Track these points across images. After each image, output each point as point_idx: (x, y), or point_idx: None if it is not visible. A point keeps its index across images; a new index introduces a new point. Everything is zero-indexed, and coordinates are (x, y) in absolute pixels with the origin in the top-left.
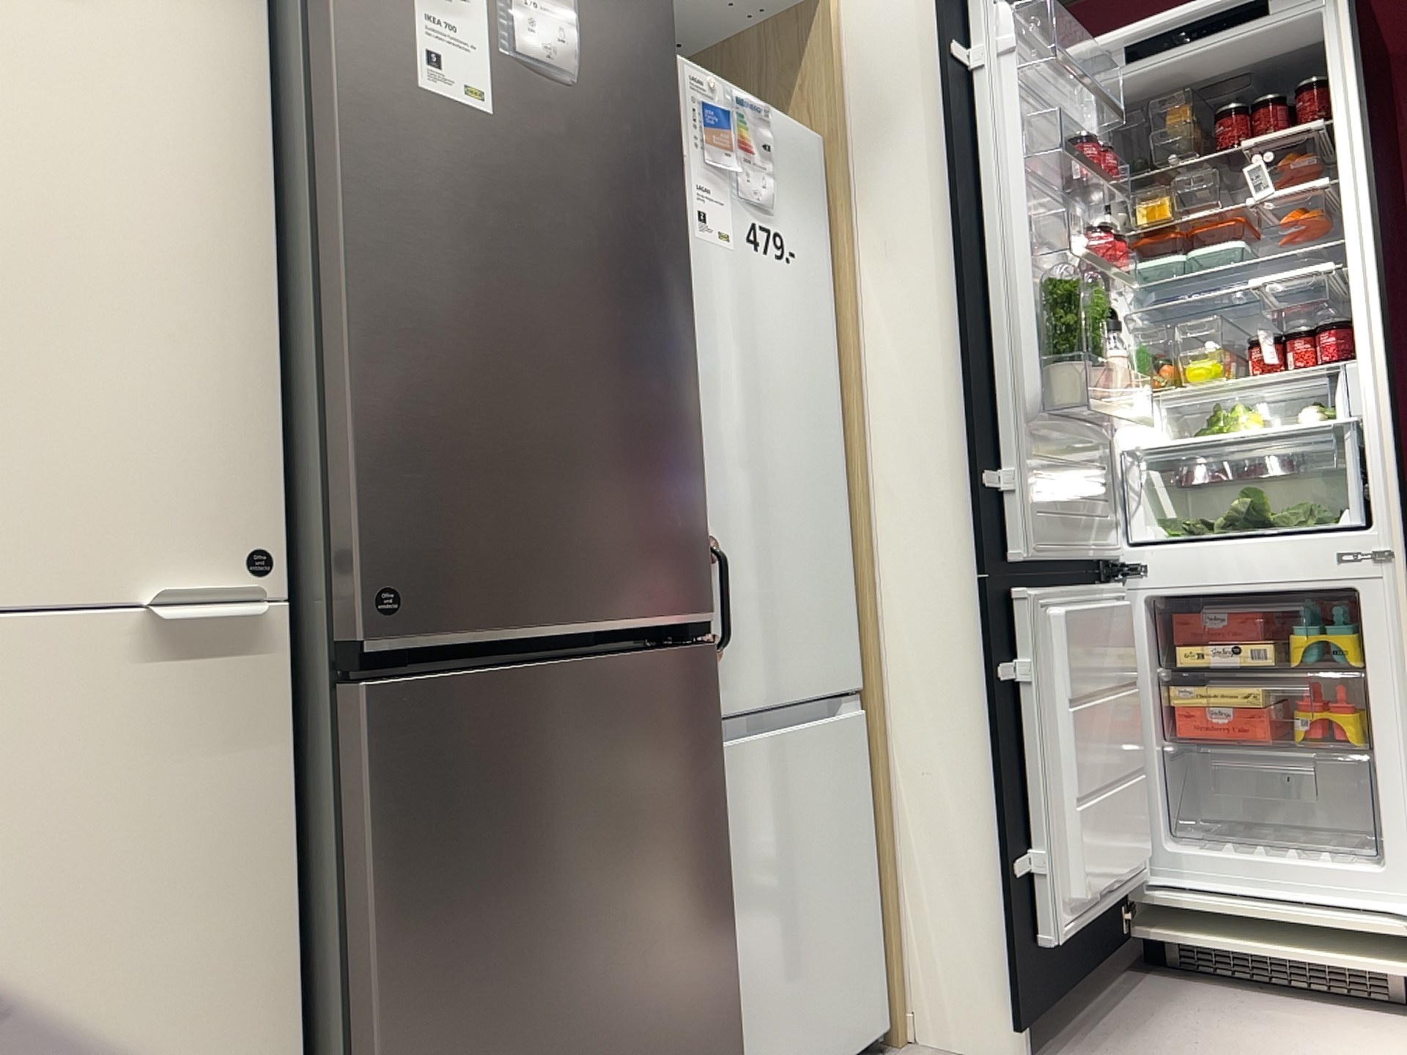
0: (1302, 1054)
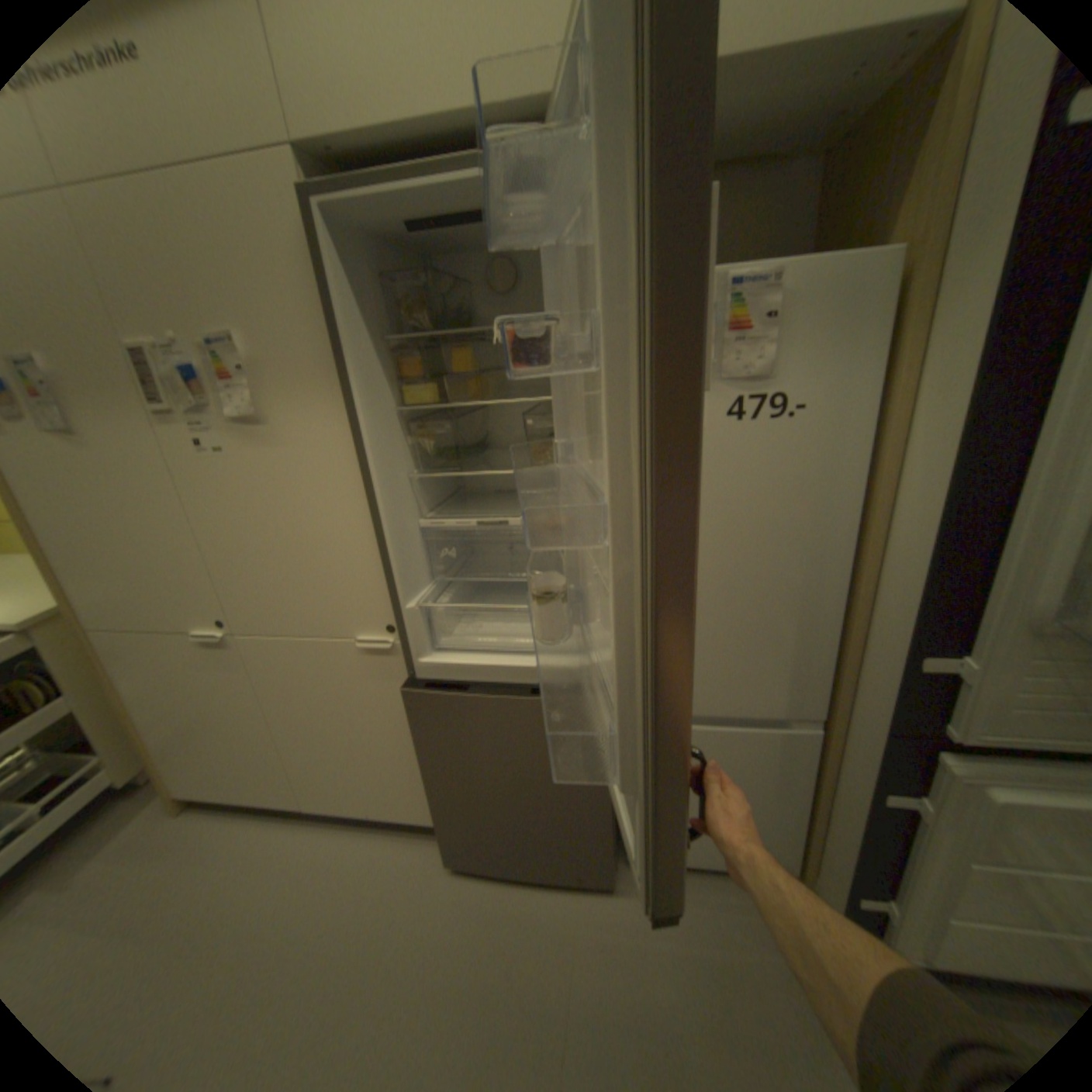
0: None
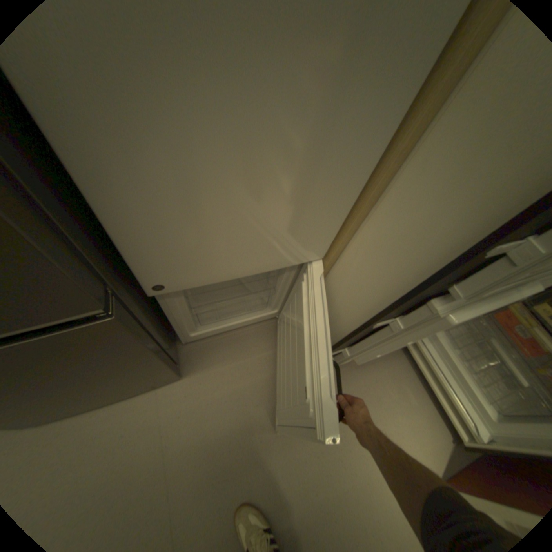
0: (391, 421)
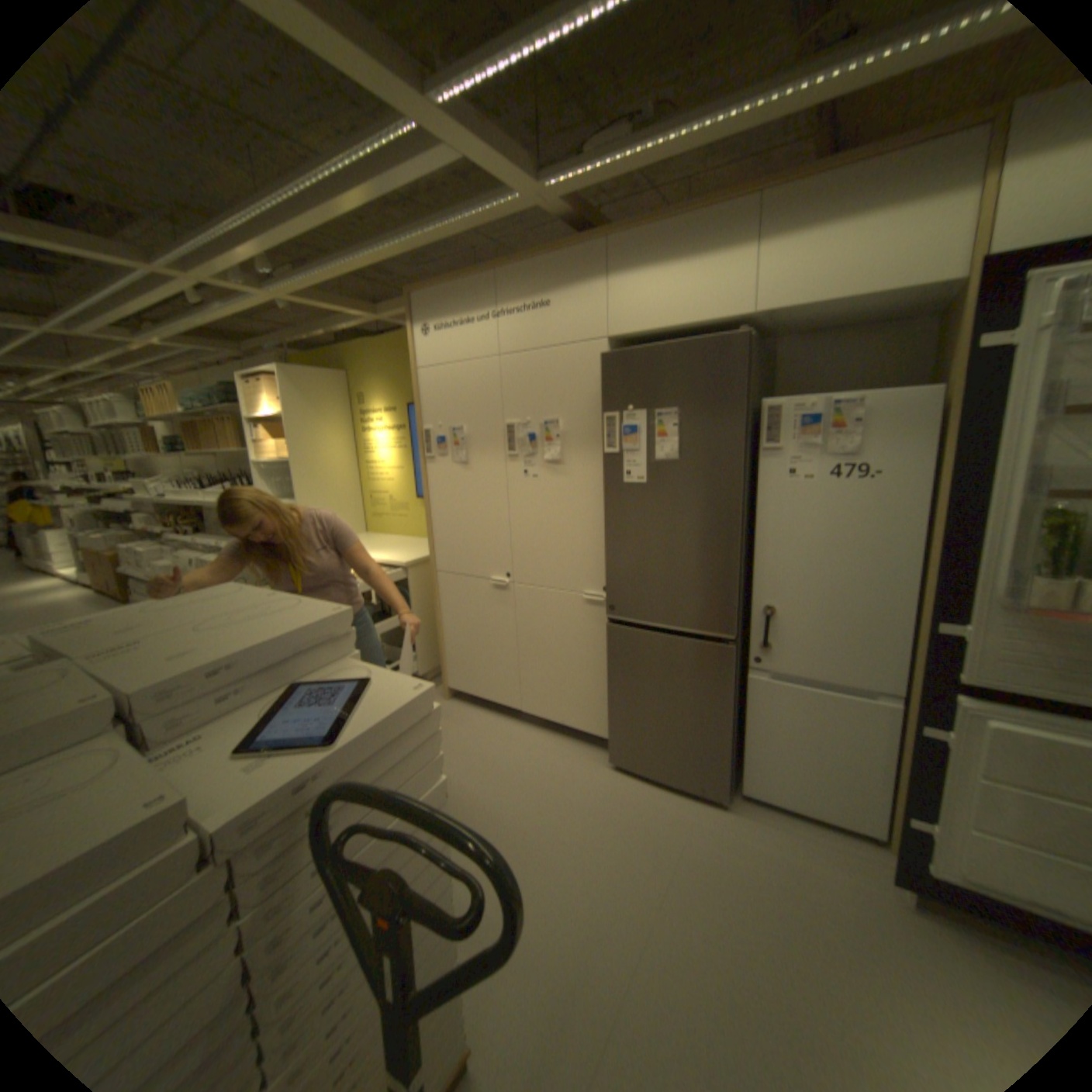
0: None
